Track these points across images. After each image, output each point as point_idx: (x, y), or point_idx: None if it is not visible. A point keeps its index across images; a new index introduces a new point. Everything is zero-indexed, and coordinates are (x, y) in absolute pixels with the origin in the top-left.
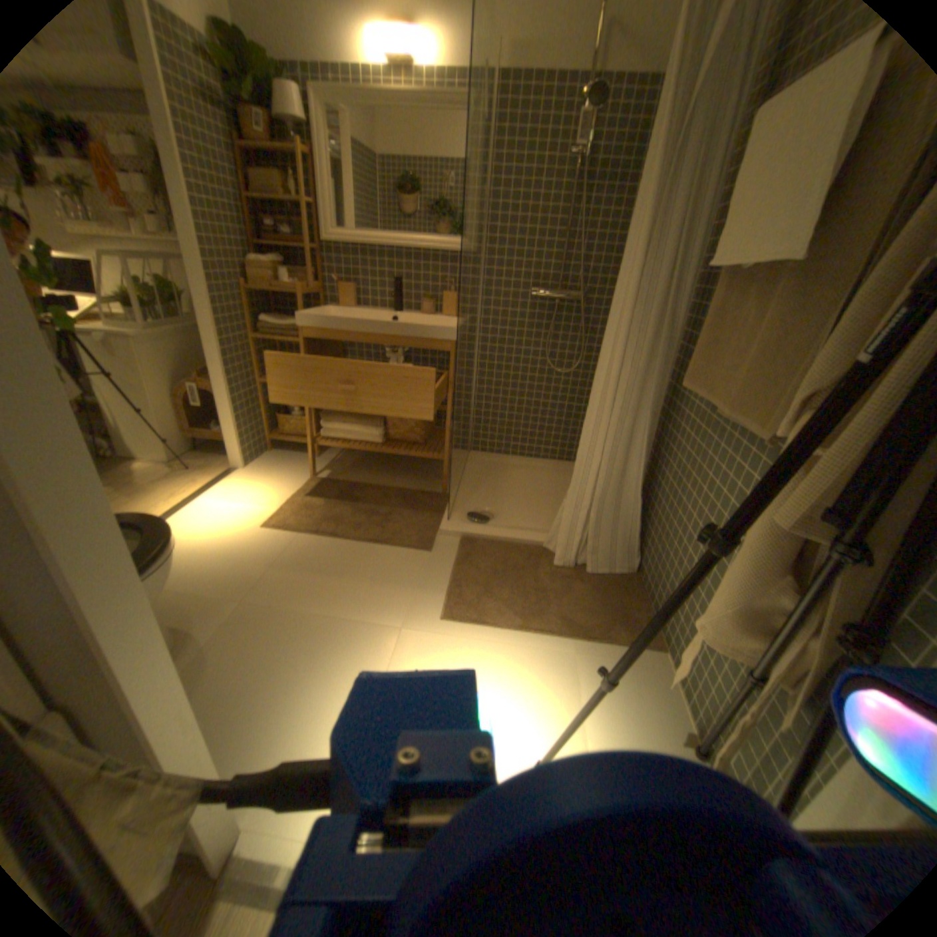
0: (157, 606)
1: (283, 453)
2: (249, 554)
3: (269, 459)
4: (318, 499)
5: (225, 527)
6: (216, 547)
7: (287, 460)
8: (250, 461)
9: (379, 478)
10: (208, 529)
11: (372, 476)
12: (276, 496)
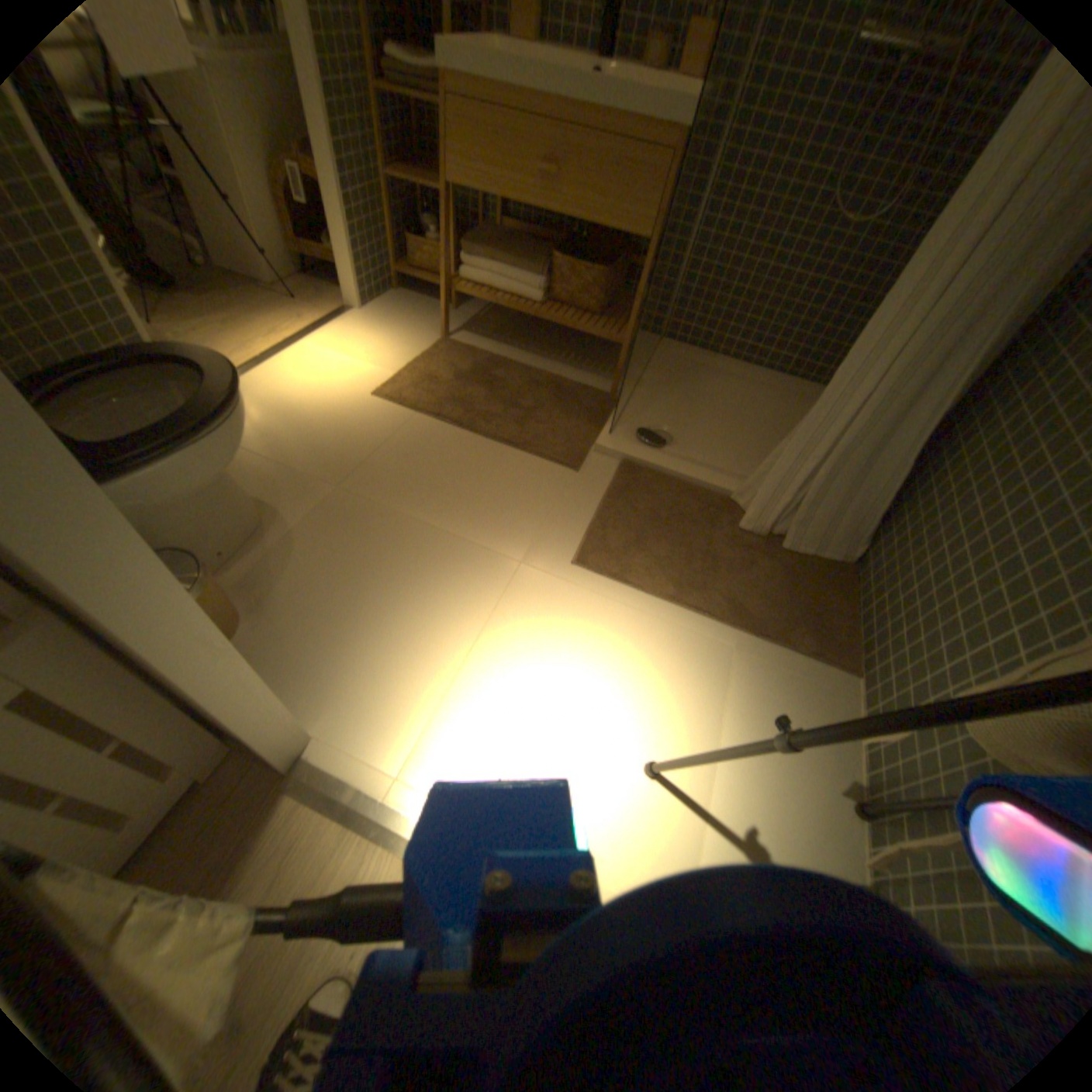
0: (247, 468)
1: (413, 296)
2: (355, 426)
3: (394, 301)
4: (447, 369)
5: (331, 386)
6: (318, 409)
7: (416, 307)
8: (370, 300)
9: (530, 355)
10: (311, 384)
11: (522, 350)
12: (395, 355)
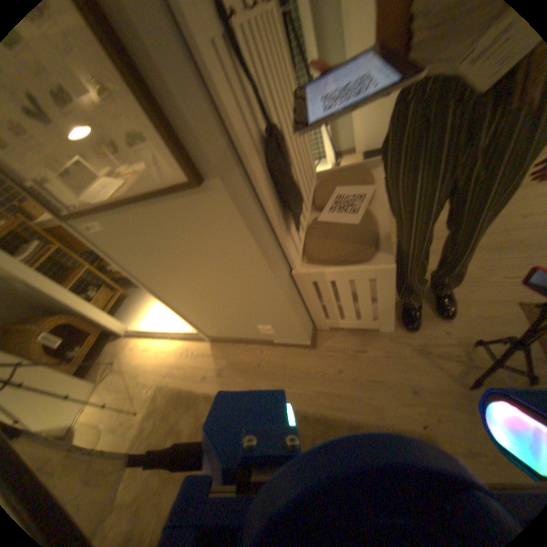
0: None
1: (115, 314)
2: None
3: (119, 318)
4: None
5: None
6: None
7: (126, 307)
8: (119, 325)
9: None
10: None
11: None
12: None
